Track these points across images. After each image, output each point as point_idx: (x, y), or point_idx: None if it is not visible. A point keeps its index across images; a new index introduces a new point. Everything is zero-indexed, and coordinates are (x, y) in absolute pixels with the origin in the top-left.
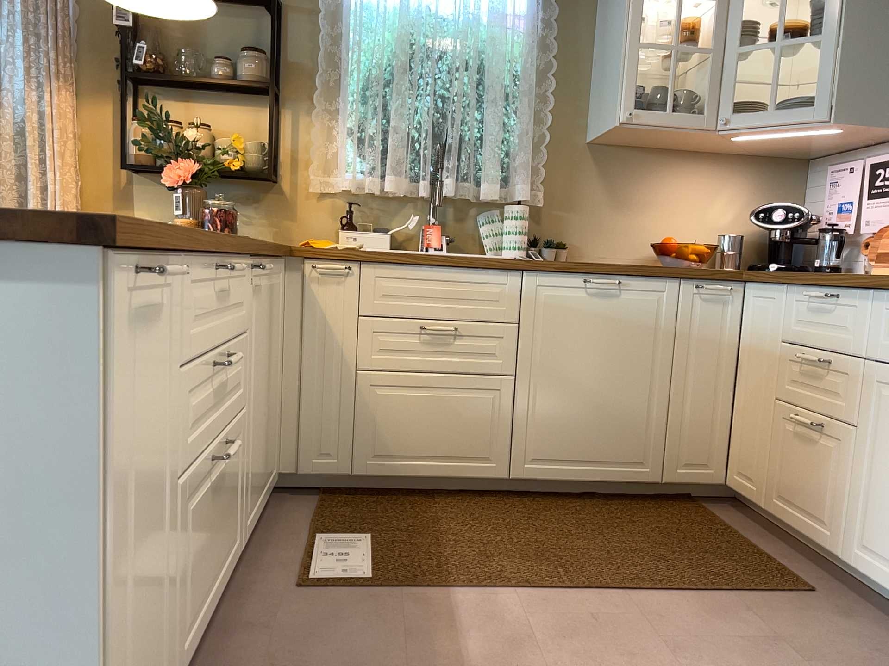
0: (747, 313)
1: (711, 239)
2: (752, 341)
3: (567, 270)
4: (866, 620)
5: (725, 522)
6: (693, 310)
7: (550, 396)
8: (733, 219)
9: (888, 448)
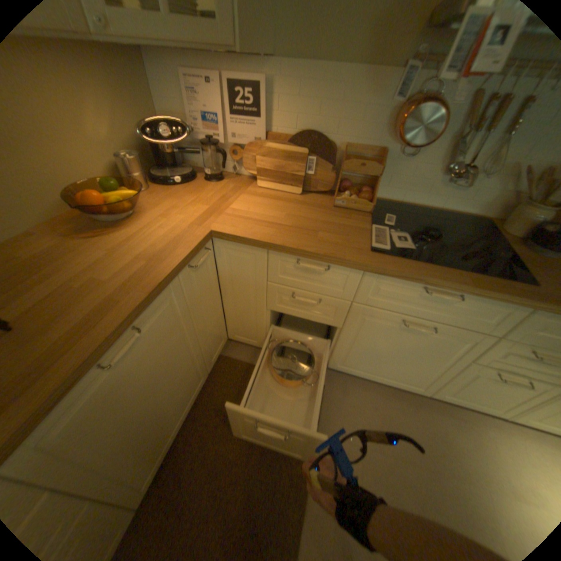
0: (220, 258)
1: (101, 158)
2: (231, 276)
3: (67, 393)
4: (346, 385)
5: (245, 362)
6: (191, 284)
7: (130, 455)
8: (109, 129)
9: (365, 338)
